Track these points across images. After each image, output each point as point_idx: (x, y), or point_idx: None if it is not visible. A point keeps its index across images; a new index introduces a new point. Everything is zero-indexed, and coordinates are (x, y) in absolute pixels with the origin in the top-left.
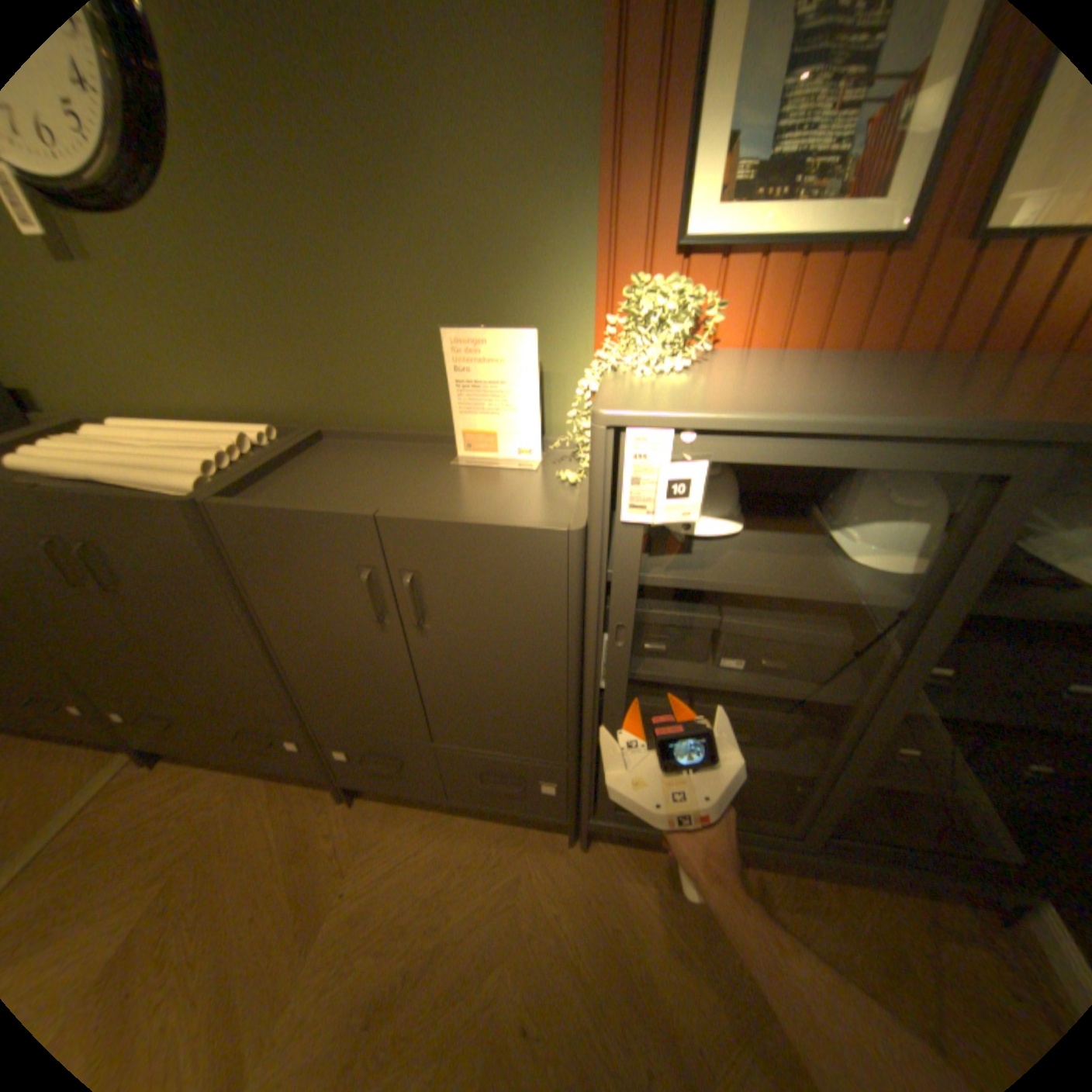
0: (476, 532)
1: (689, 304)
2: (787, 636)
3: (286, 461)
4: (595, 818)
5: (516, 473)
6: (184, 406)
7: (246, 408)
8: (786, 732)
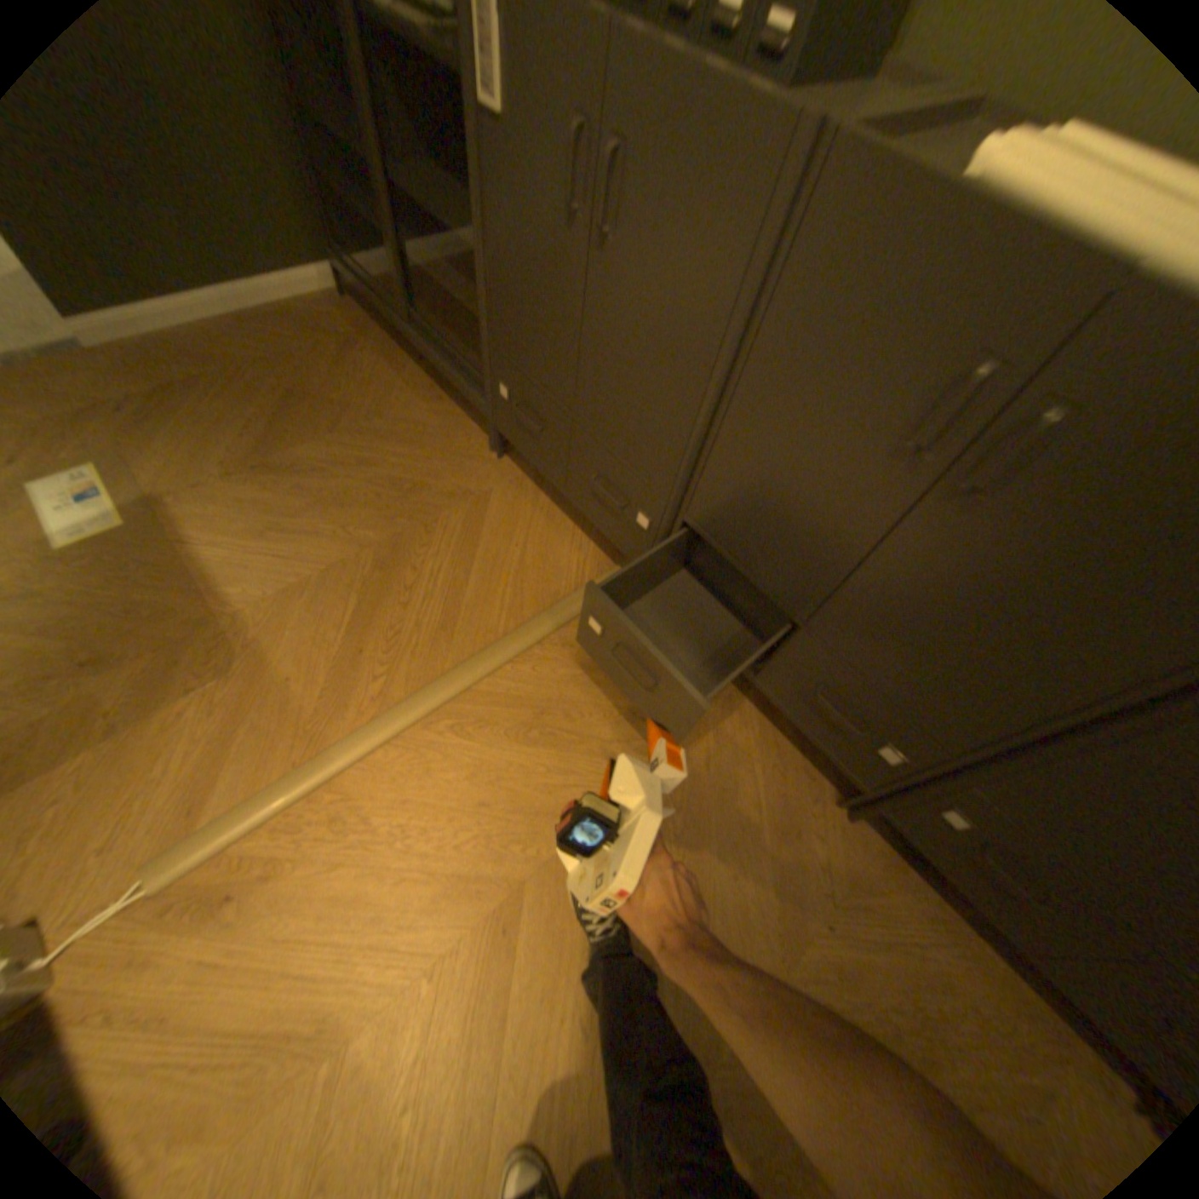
0: None
1: None
2: None
3: None
4: None
5: None
6: None
7: None
8: None
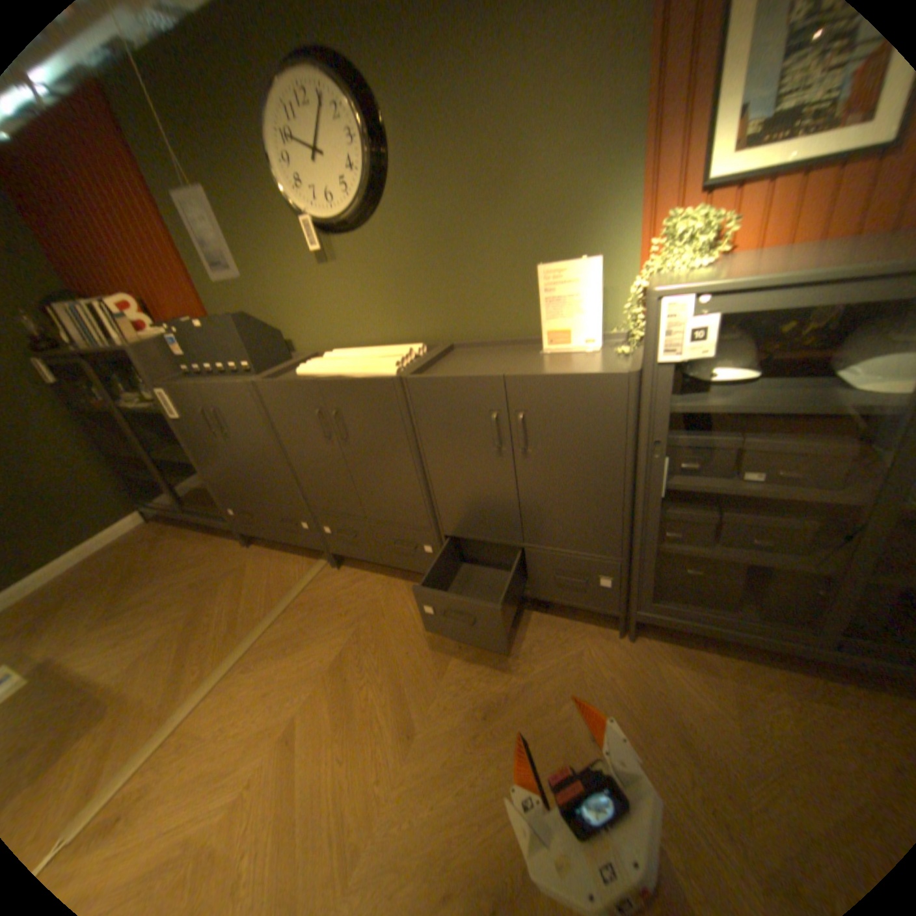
0: (568, 380)
1: (713, 221)
2: (801, 449)
3: (439, 359)
4: (642, 610)
5: (584, 355)
6: (373, 339)
7: (408, 336)
8: (807, 538)
